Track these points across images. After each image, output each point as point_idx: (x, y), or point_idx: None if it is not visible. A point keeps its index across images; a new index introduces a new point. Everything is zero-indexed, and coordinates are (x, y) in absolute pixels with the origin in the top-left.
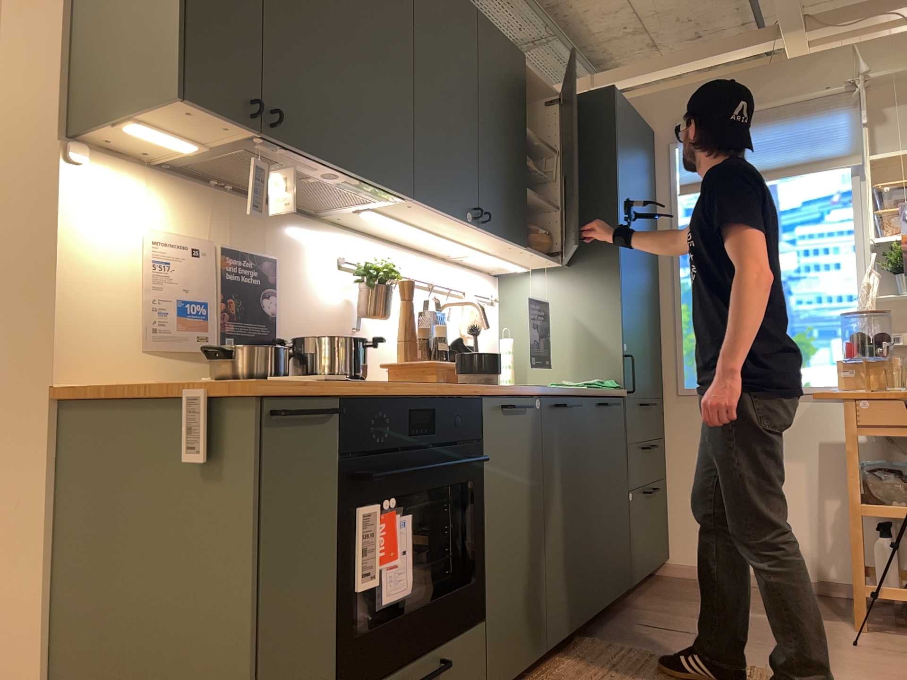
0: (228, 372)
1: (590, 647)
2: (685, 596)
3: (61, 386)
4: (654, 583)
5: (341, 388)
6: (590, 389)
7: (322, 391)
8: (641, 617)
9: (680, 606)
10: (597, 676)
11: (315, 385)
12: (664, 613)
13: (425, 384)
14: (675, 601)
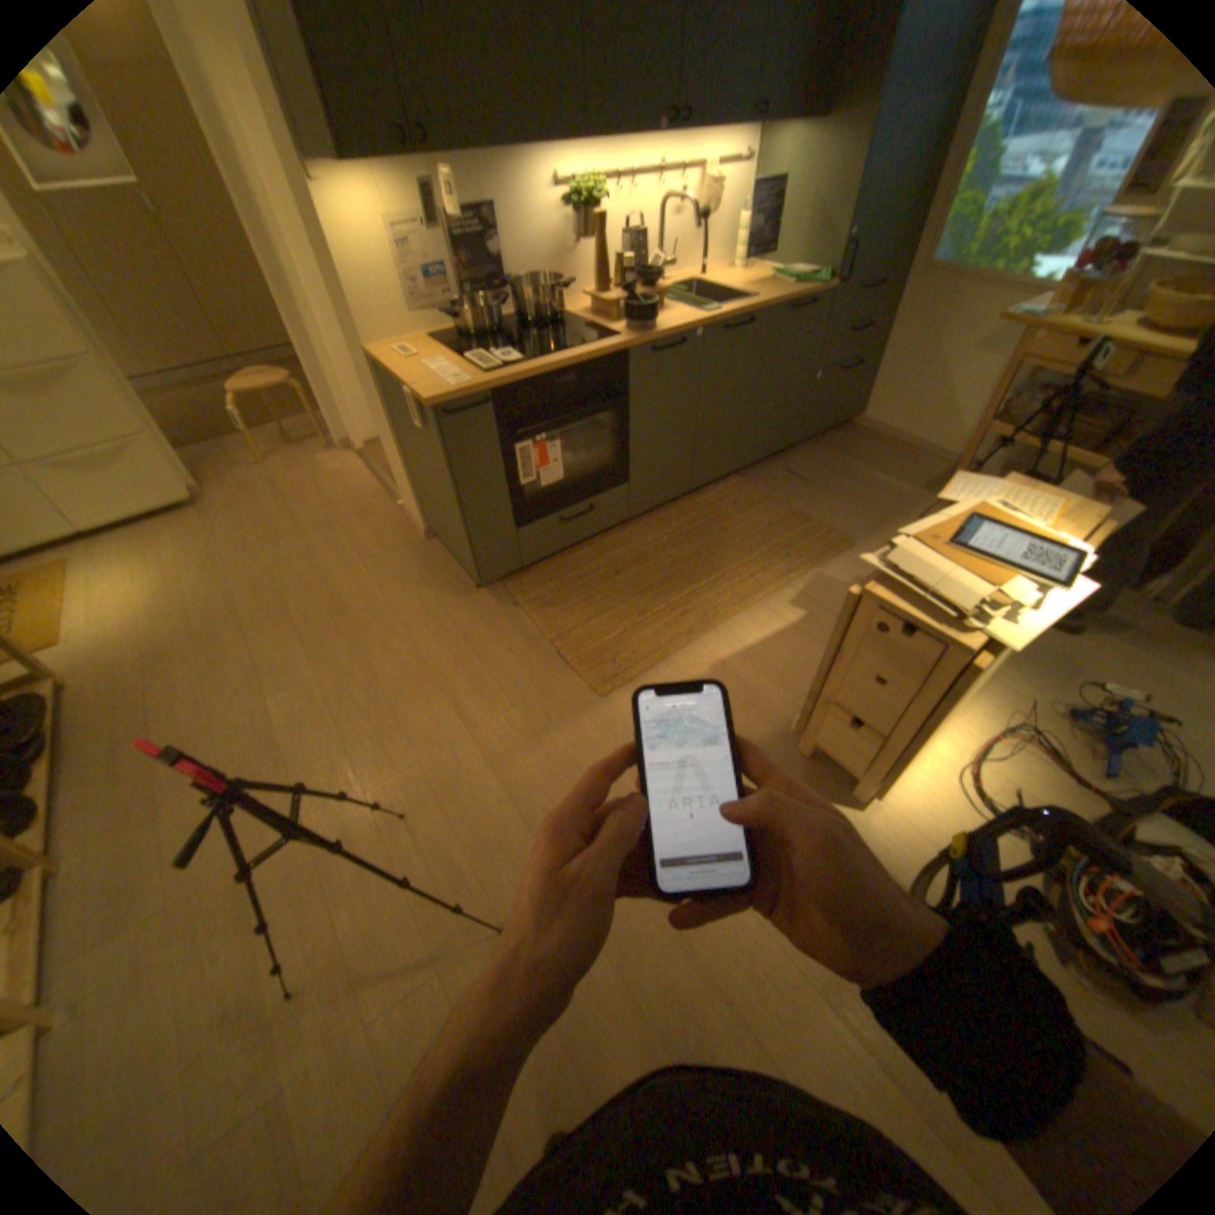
0: (459, 326)
1: (732, 485)
2: (845, 449)
3: (365, 348)
4: (835, 433)
5: (488, 386)
6: (797, 283)
7: (473, 392)
8: (791, 465)
9: (831, 459)
10: (716, 508)
11: (472, 384)
12: (811, 465)
13: (570, 352)
14: (832, 453)
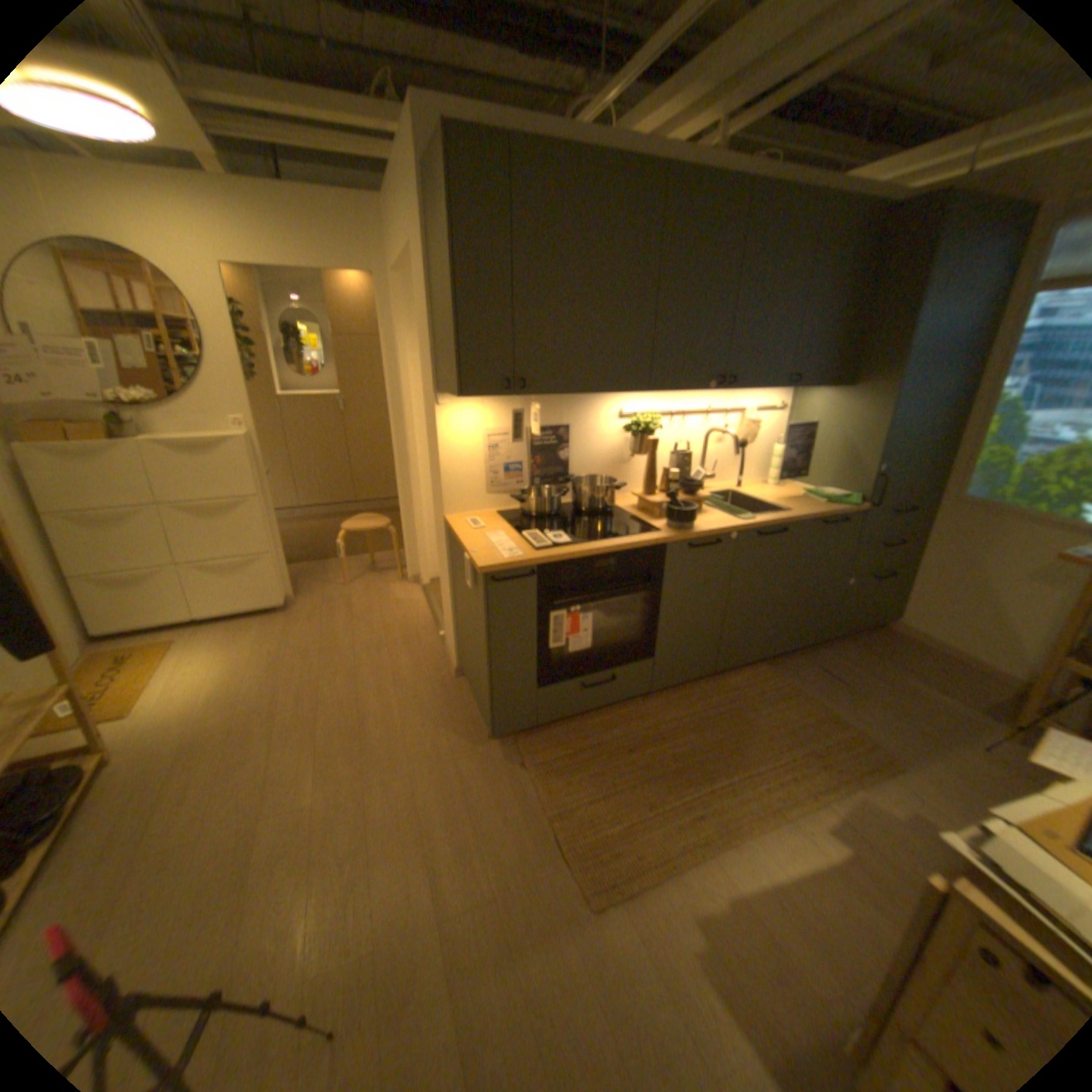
0: (524, 508)
1: (761, 673)
2: (885, 654)
3: (446, 517)
4: (872, 634)
5: (536, 562)
6: (829, 502)
7: (523, 564)
8: (826, 661)
9: (870, 661)
10: (743, 696)
11: (523, 558)
12: (847, 664)
13: (614, 540)
14: (871, 656)
